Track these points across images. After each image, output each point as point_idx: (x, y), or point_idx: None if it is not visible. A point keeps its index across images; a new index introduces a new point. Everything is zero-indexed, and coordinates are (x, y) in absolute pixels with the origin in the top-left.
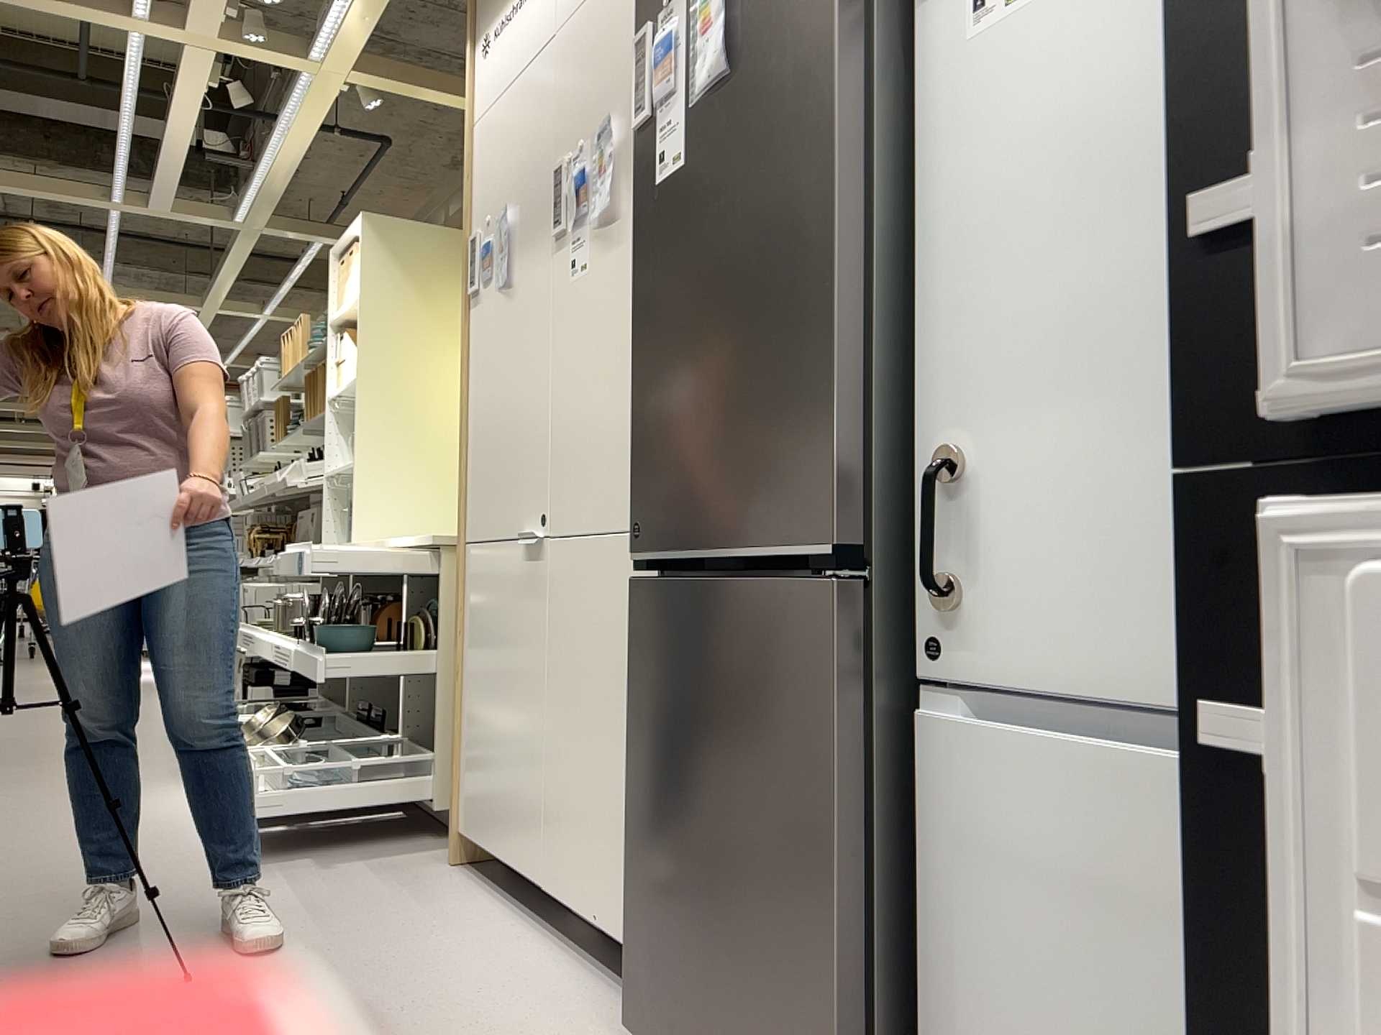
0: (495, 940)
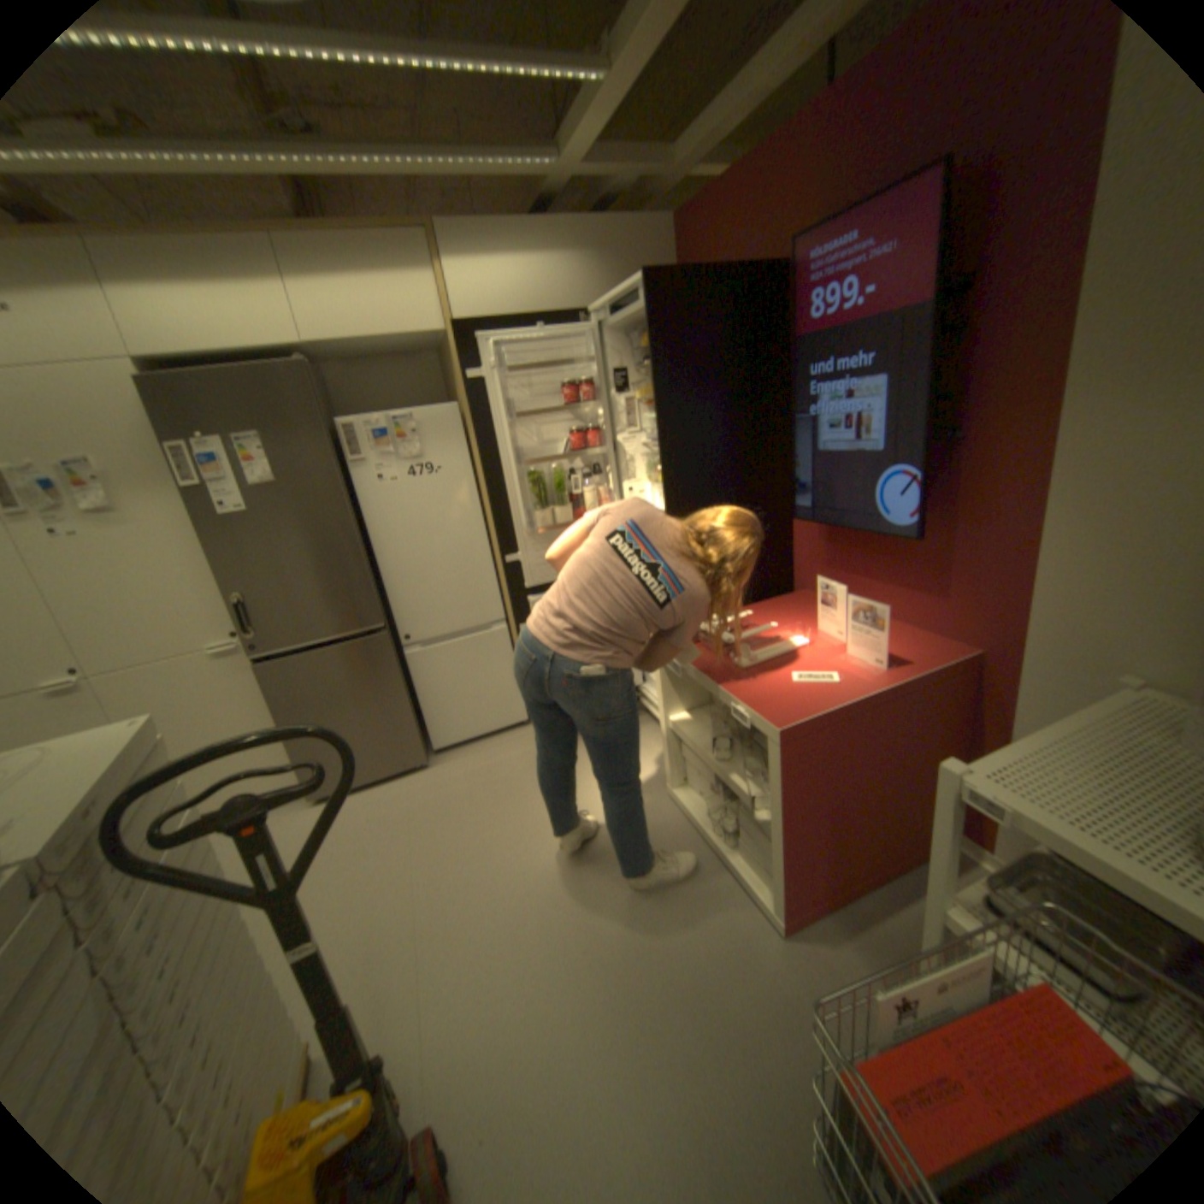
0: None
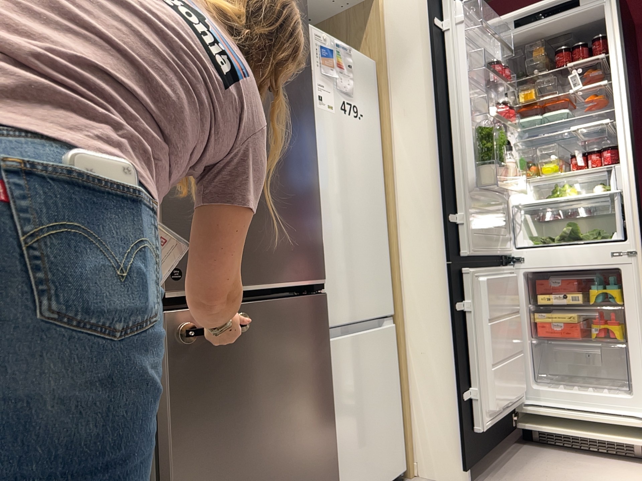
0: None
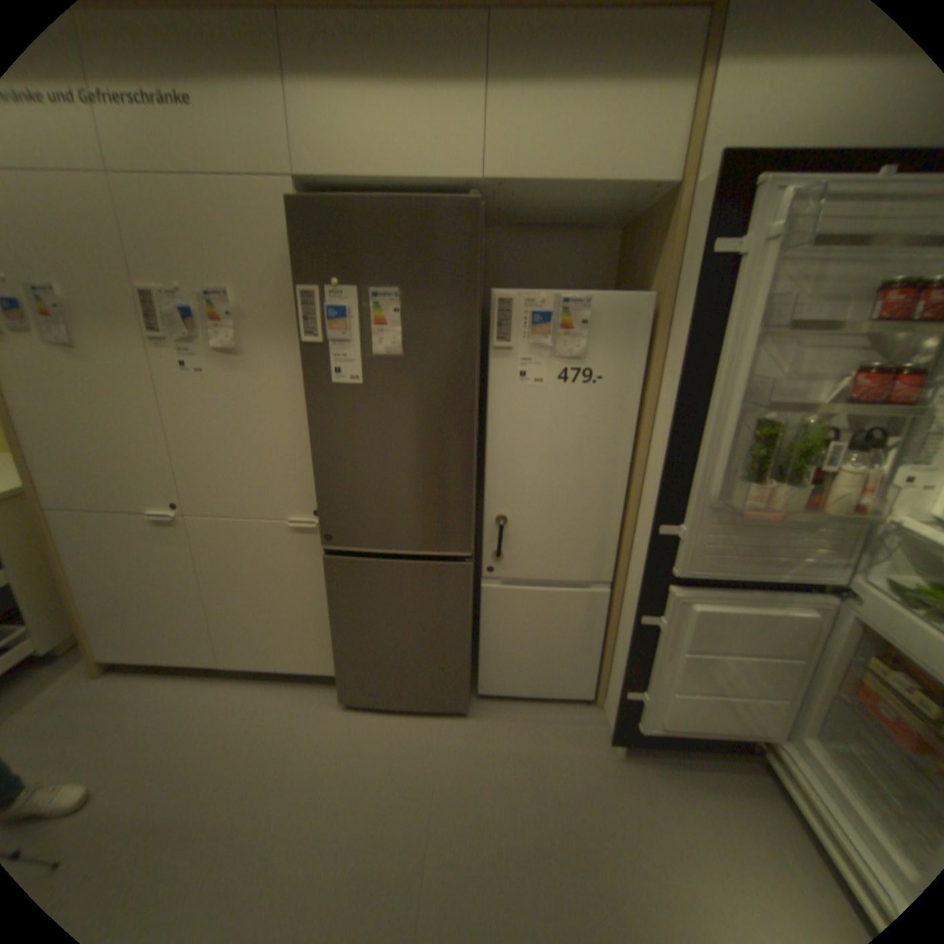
0: (203, 703)
